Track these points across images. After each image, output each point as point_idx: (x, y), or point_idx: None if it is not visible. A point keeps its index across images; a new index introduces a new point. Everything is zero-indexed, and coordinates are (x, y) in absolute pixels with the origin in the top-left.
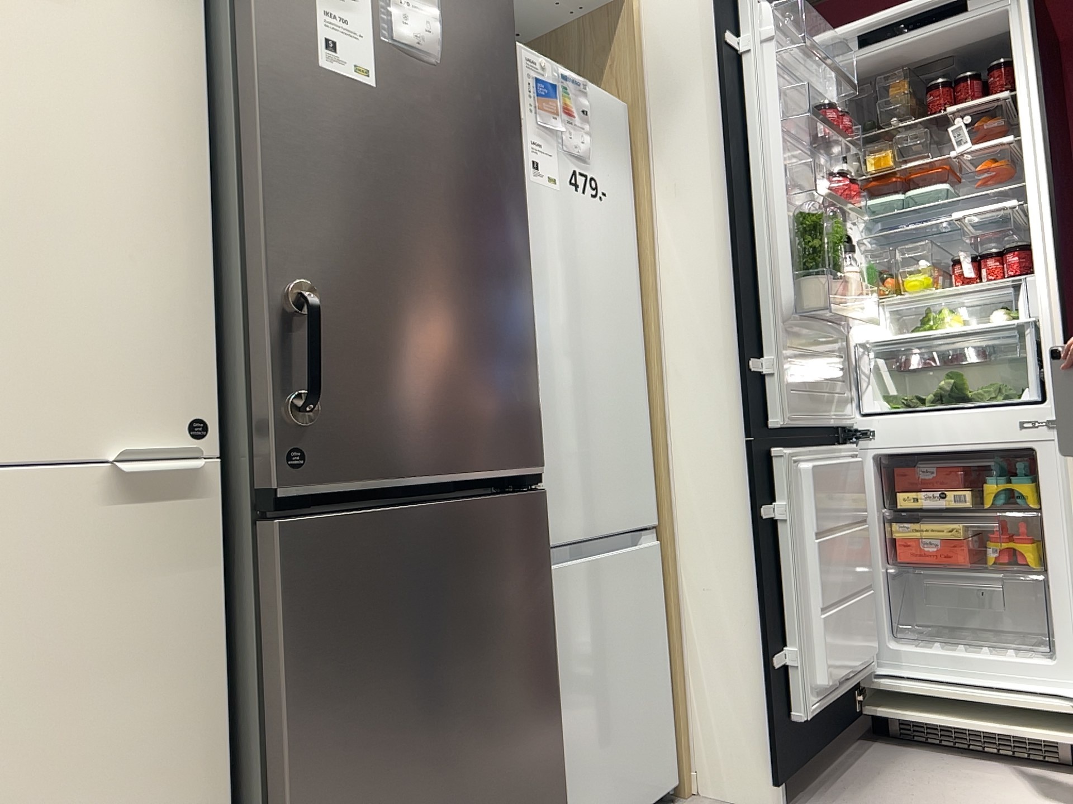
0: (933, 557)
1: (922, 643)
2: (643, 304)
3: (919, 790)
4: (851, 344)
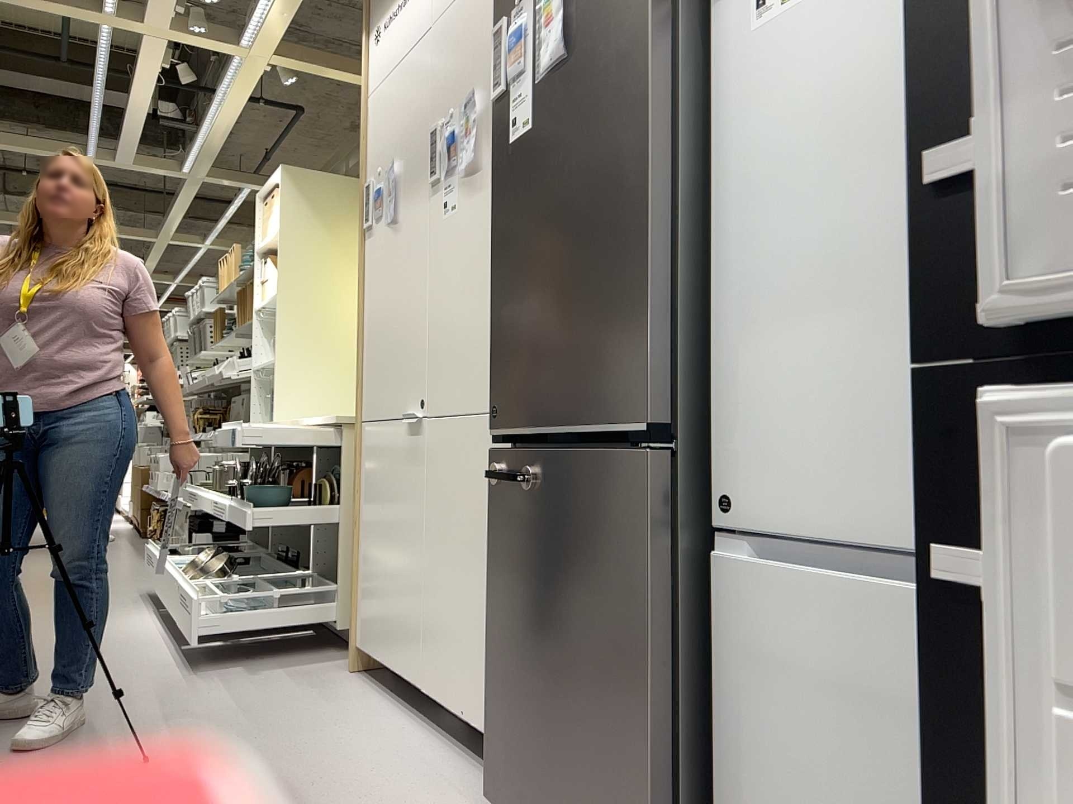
0: None
1: None
2: None
3: None
4: None
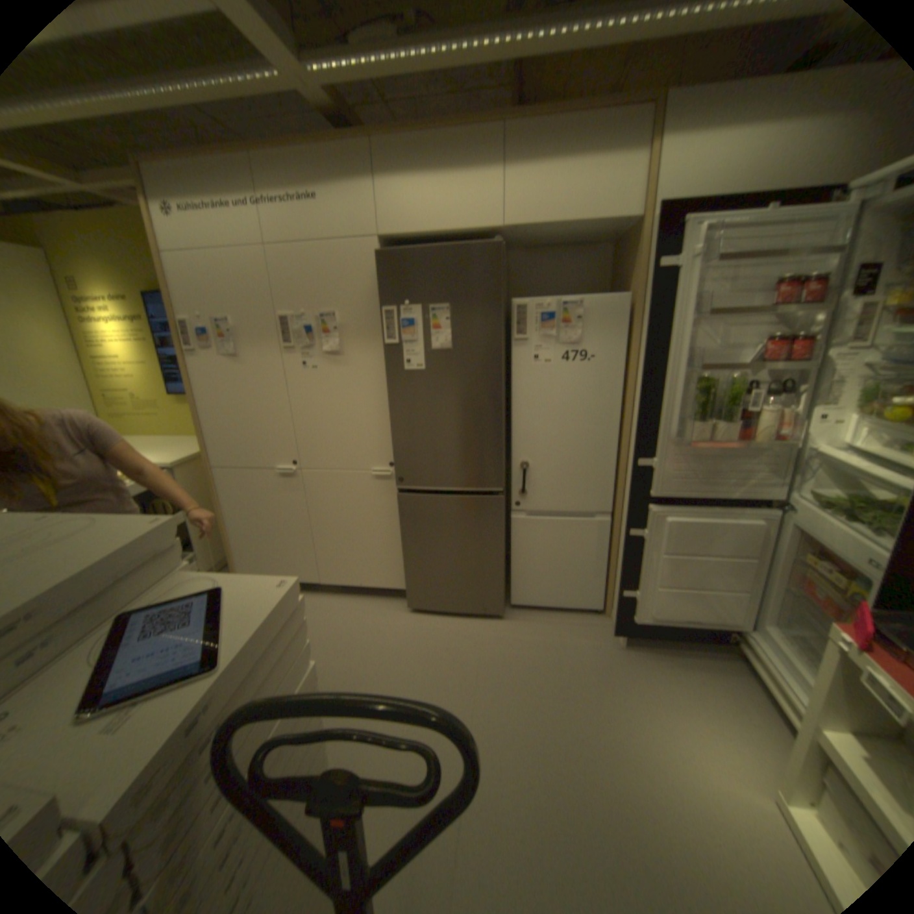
0: (819, 603)
1: (796, 641)
2: (625, 407)
3: (697, 690)
4: (806, 447)
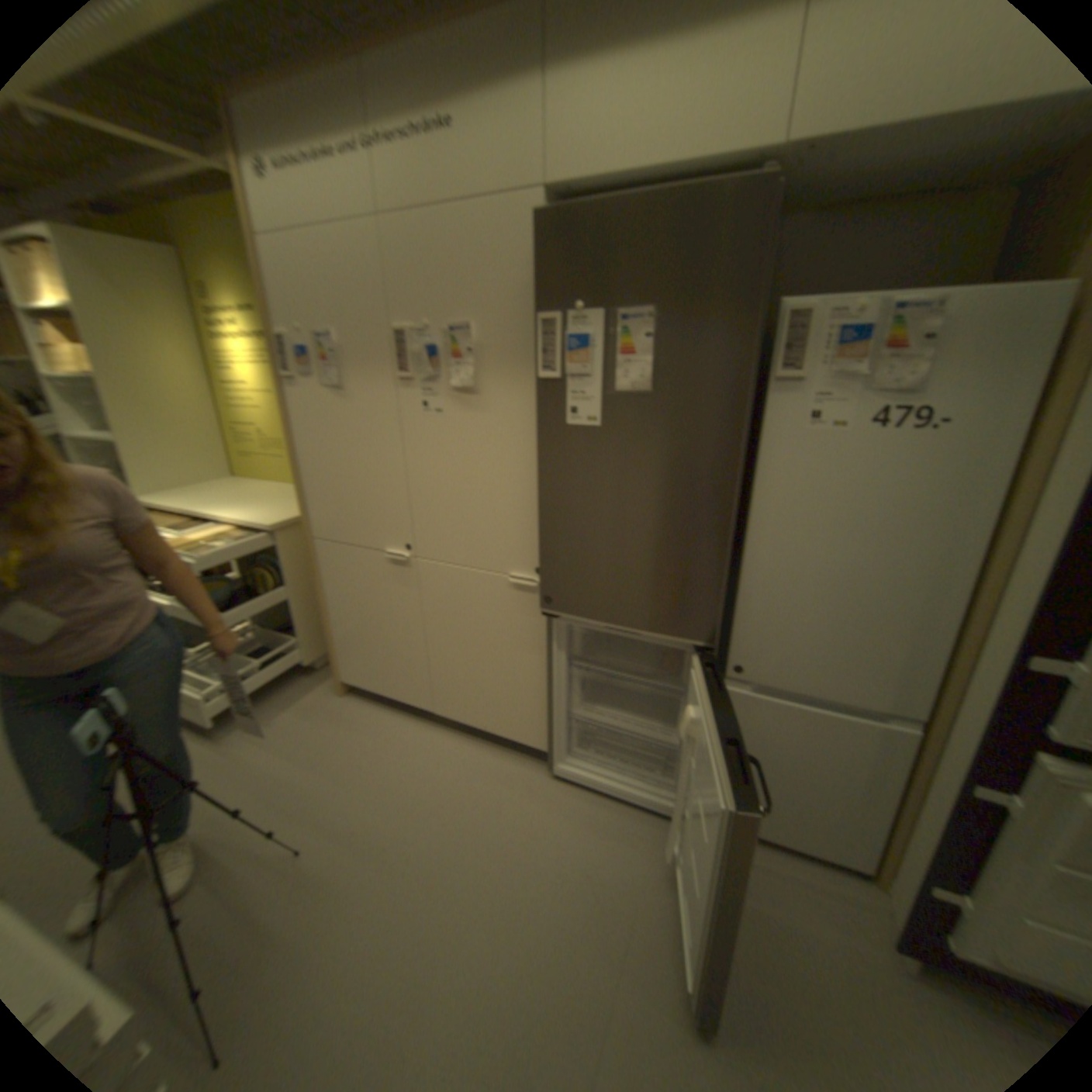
0: None
1: None
2: (1002, 529)
3: None
4: None
